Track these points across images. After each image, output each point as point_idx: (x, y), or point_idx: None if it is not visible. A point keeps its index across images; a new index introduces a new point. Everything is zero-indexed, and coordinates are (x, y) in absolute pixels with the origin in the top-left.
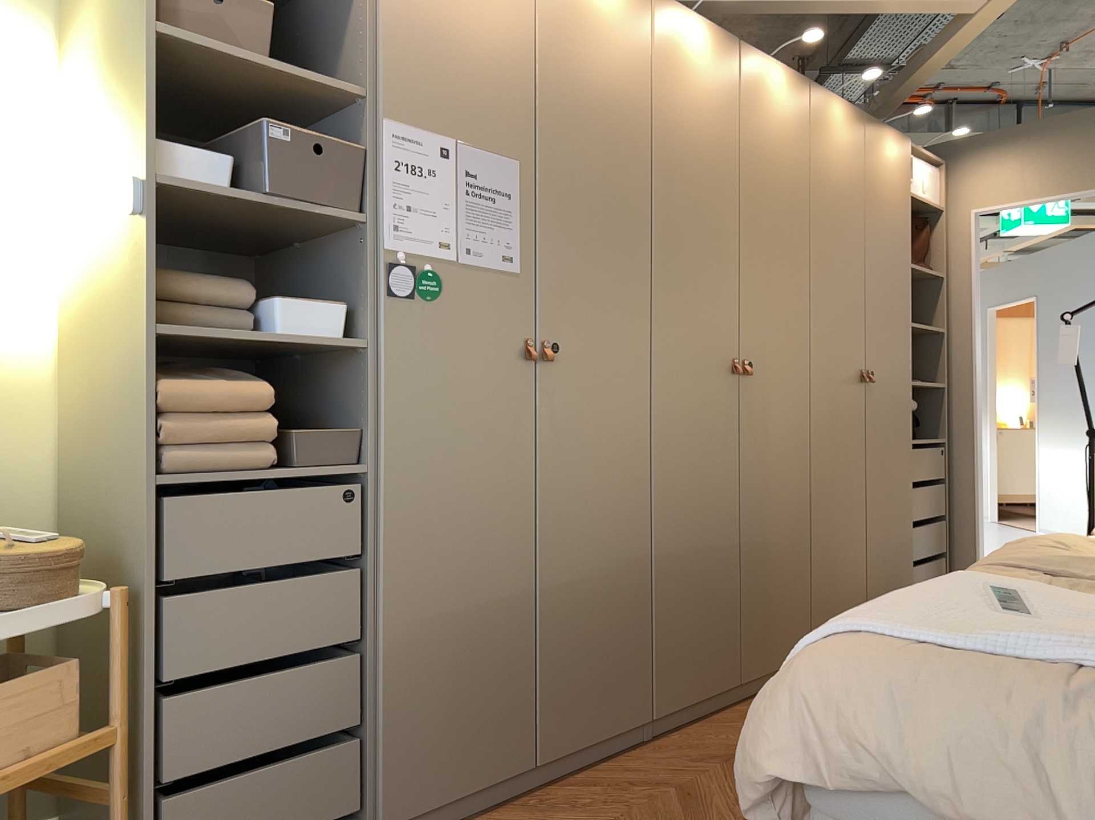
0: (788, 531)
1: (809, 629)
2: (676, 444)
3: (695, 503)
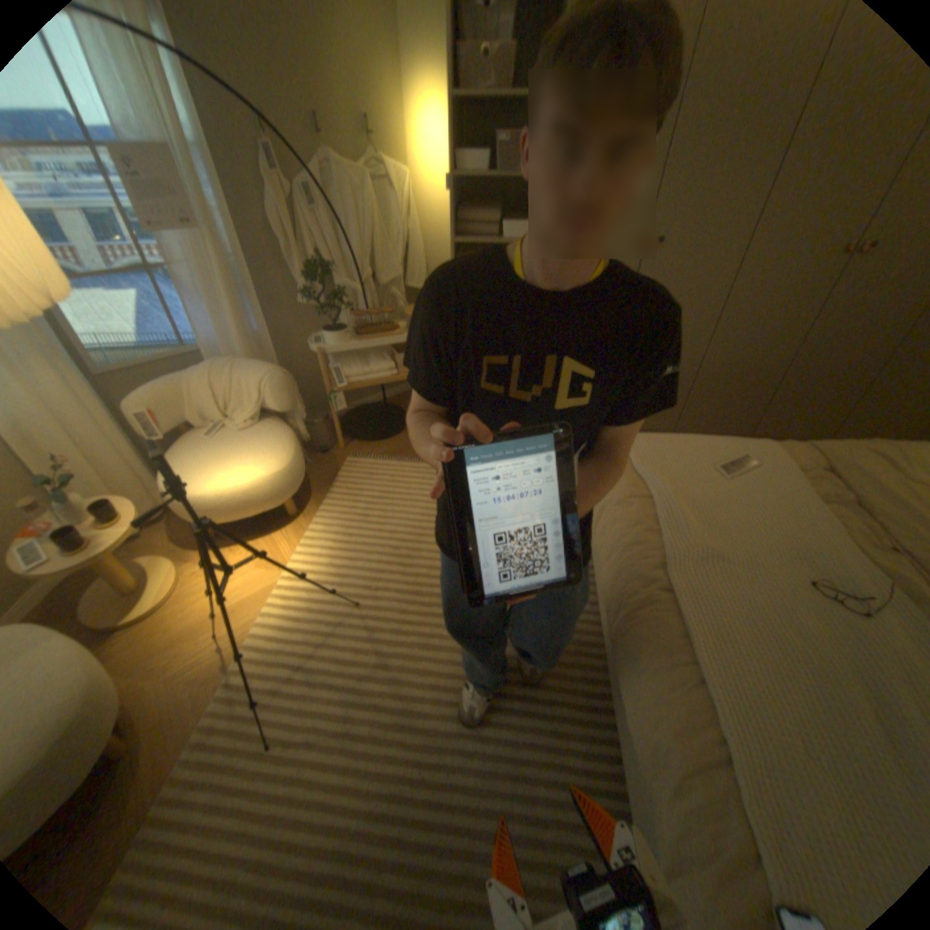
0: (847, 368)
1: (835, 427)
2: (748, 303)
3: (750, 339)
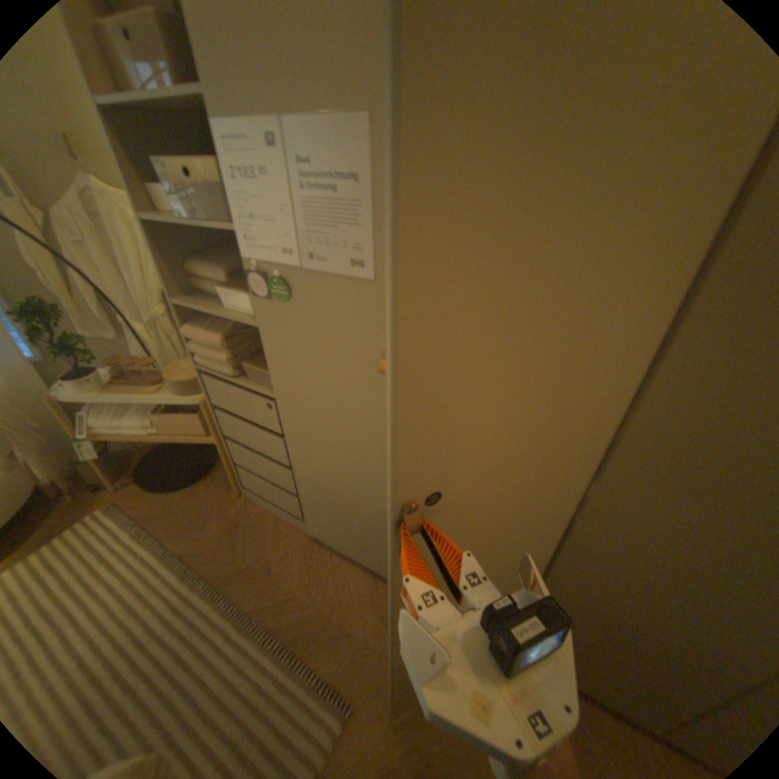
0: None
1: None
2: (637, 536)
3: (651, 600)
